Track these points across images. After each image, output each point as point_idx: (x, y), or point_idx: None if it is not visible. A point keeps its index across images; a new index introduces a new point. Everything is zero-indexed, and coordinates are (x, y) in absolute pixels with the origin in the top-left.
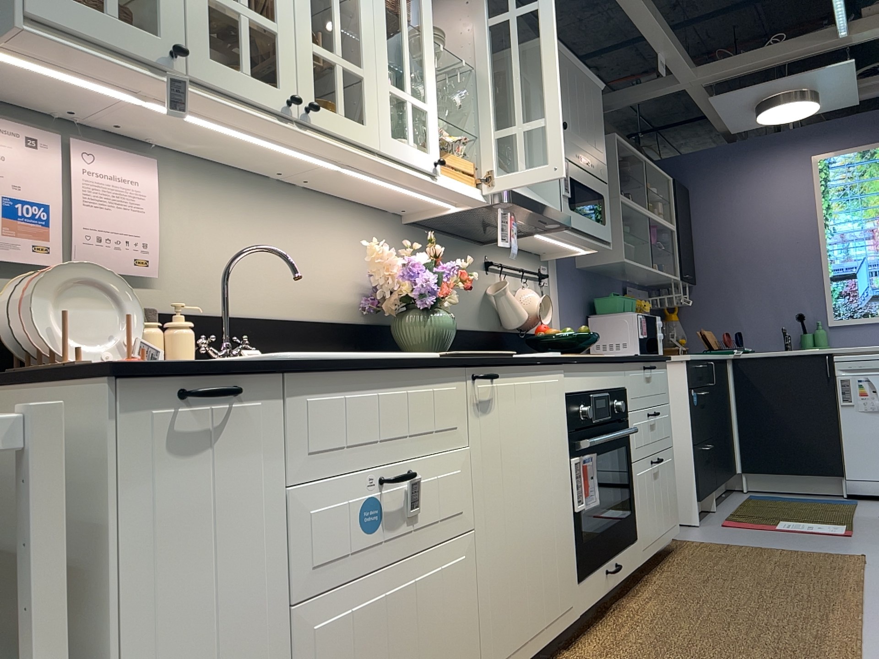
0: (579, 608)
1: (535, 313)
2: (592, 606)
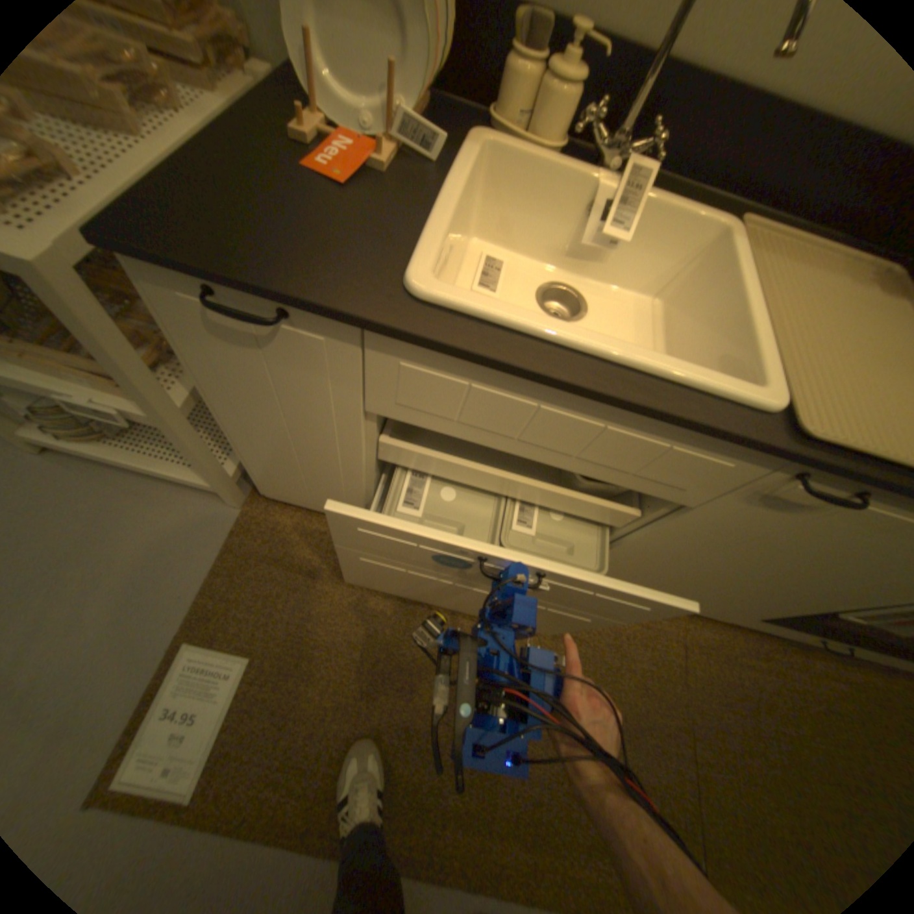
0: (742, 624)
1: None
2: (765, 632)
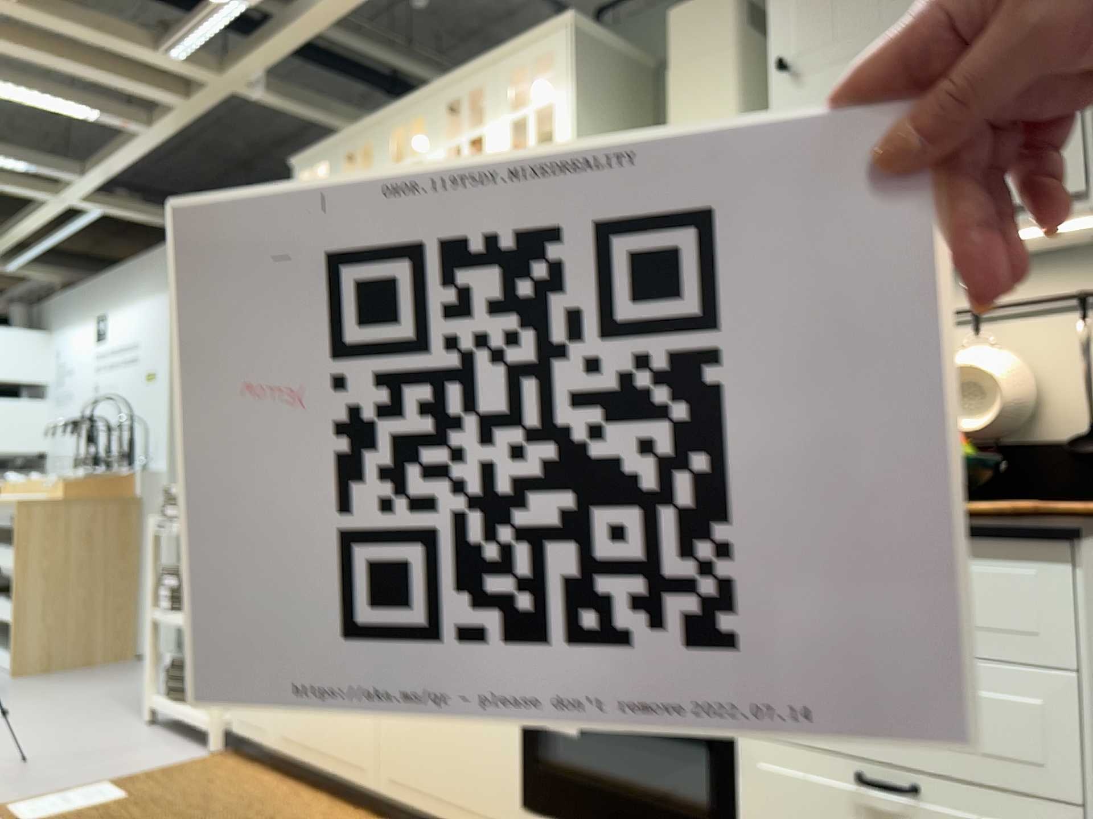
0: None
1: (1011, 396)
2: None
